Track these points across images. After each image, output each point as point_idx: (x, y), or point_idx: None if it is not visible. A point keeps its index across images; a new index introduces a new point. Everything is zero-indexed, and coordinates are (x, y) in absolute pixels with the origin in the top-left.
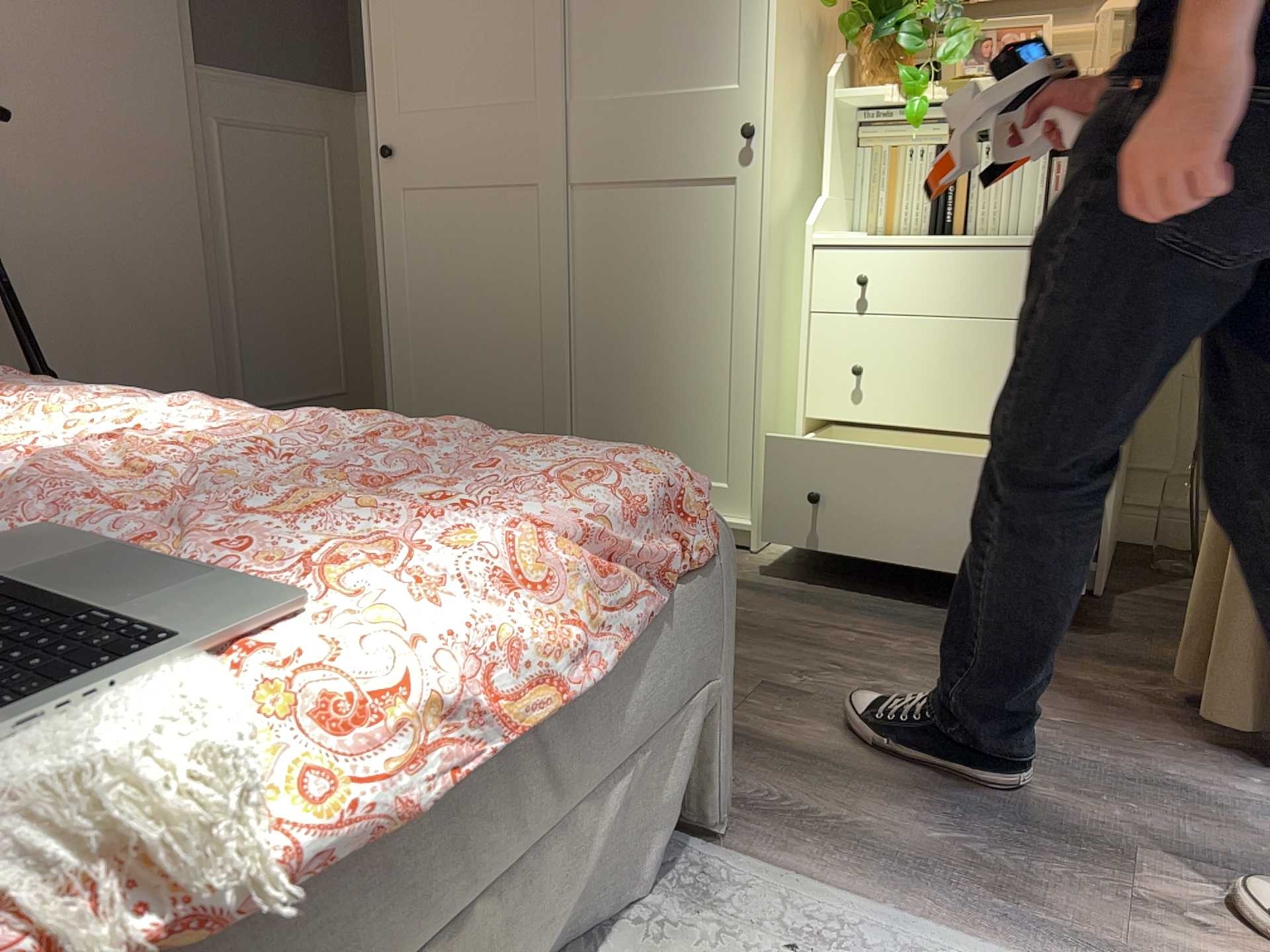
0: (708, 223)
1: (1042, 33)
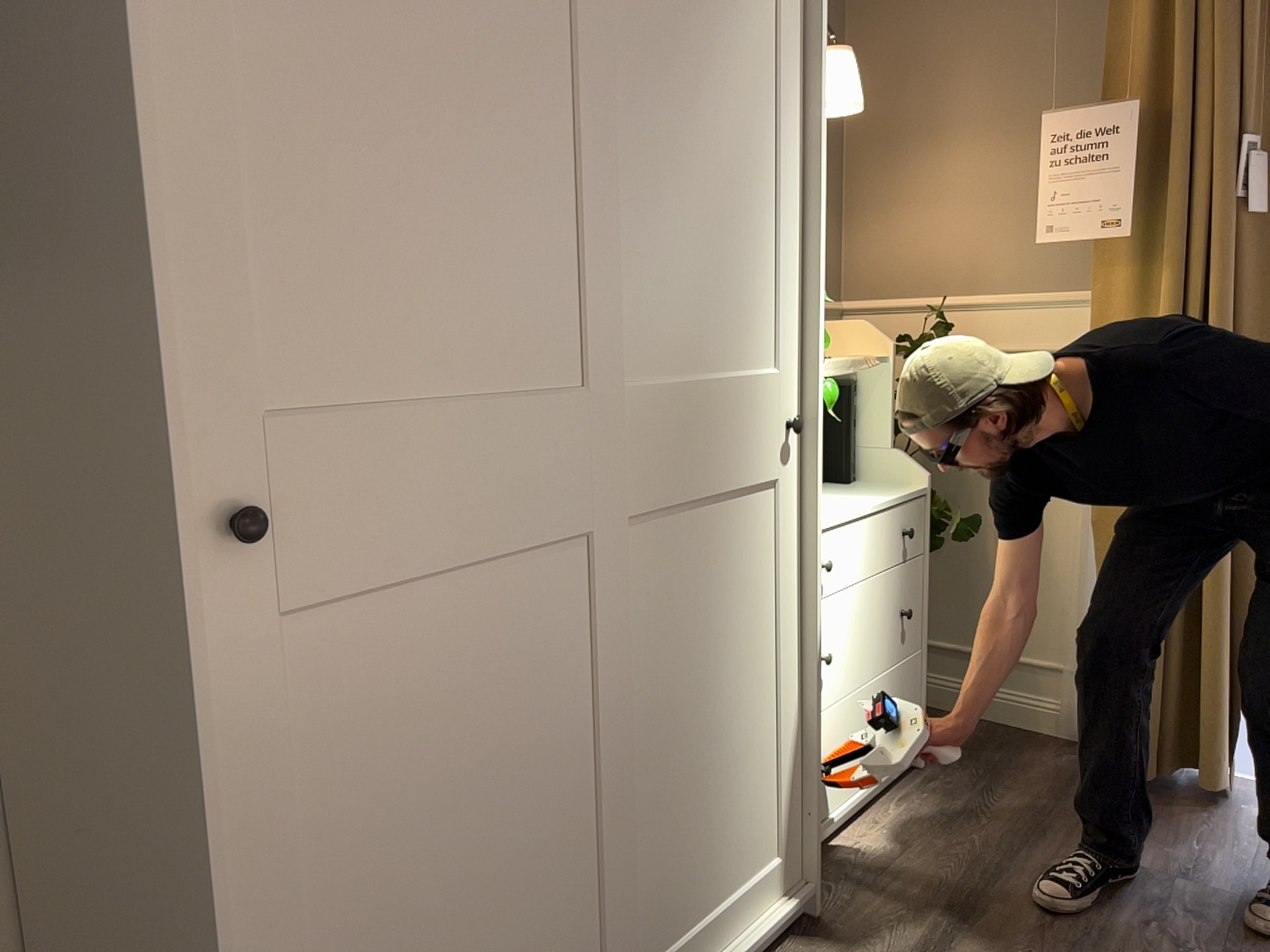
0: (750, 535)
1: None
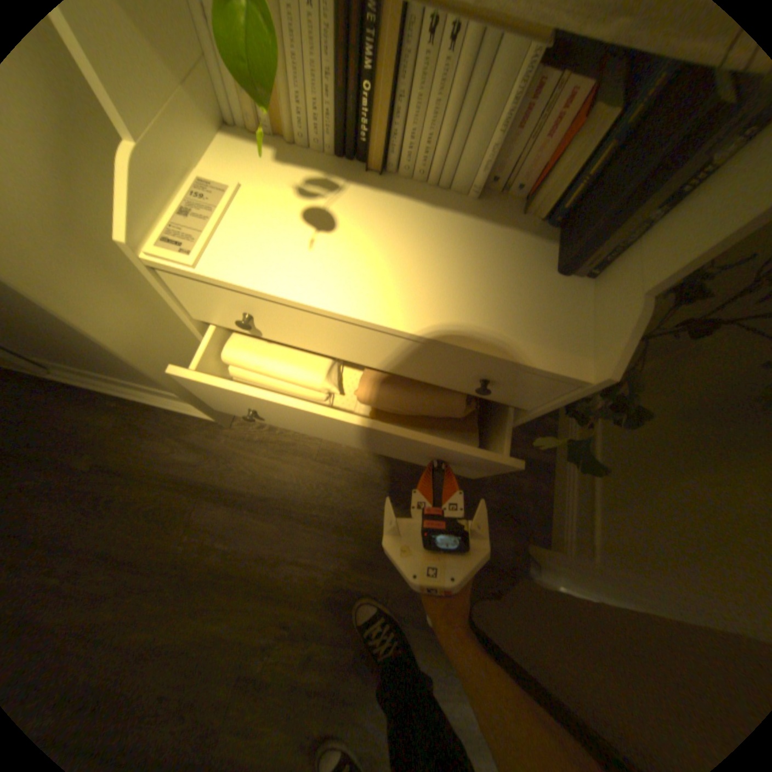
0: None
1: None
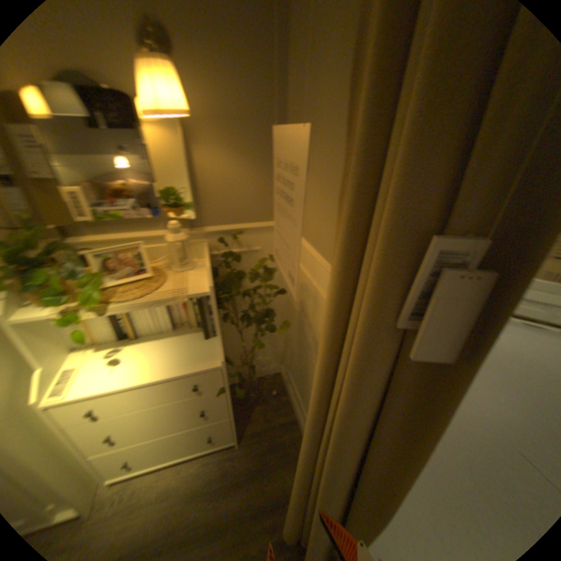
0: None
1: (138, 250)
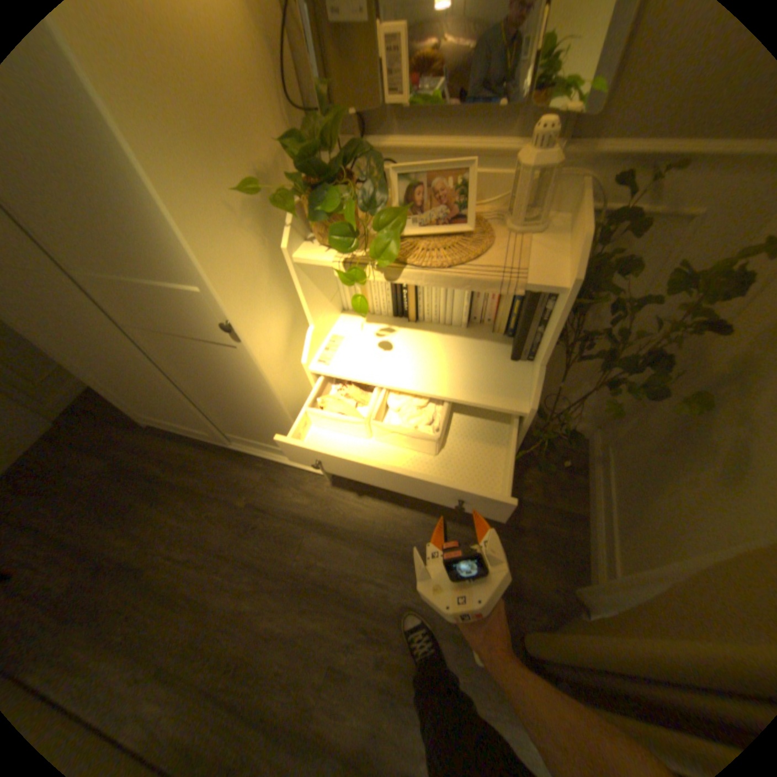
0: (233, 364)
1: (468, 177)
